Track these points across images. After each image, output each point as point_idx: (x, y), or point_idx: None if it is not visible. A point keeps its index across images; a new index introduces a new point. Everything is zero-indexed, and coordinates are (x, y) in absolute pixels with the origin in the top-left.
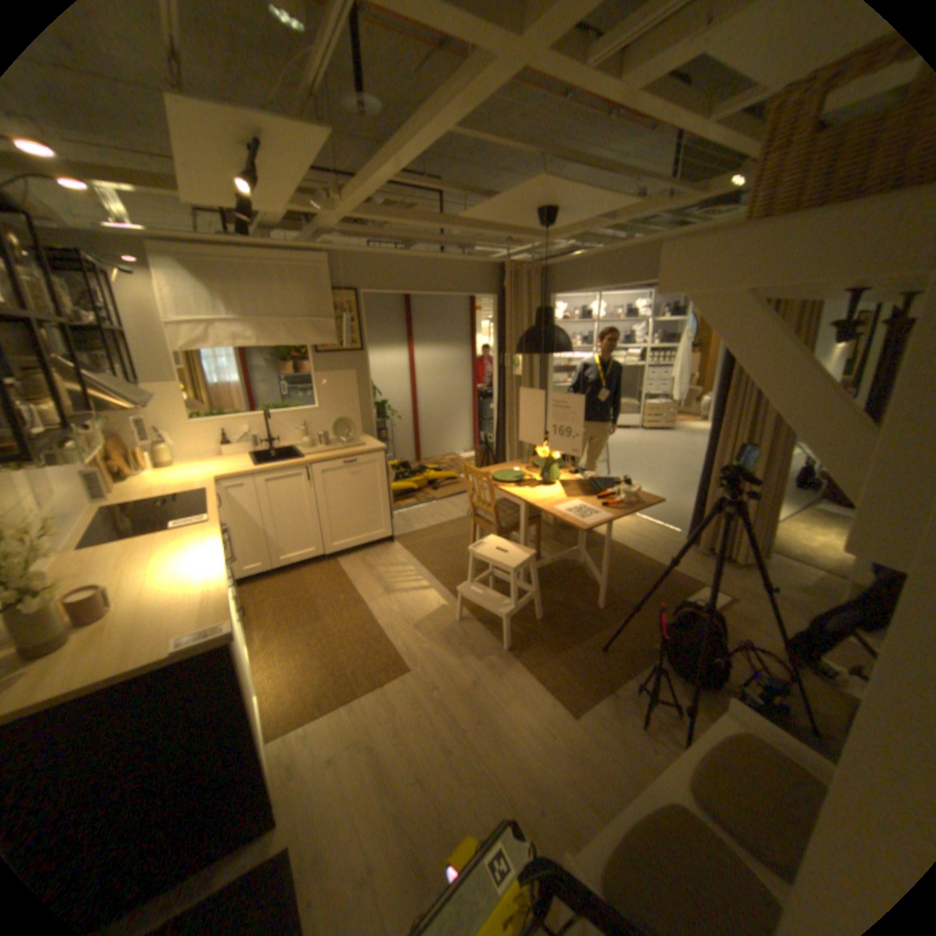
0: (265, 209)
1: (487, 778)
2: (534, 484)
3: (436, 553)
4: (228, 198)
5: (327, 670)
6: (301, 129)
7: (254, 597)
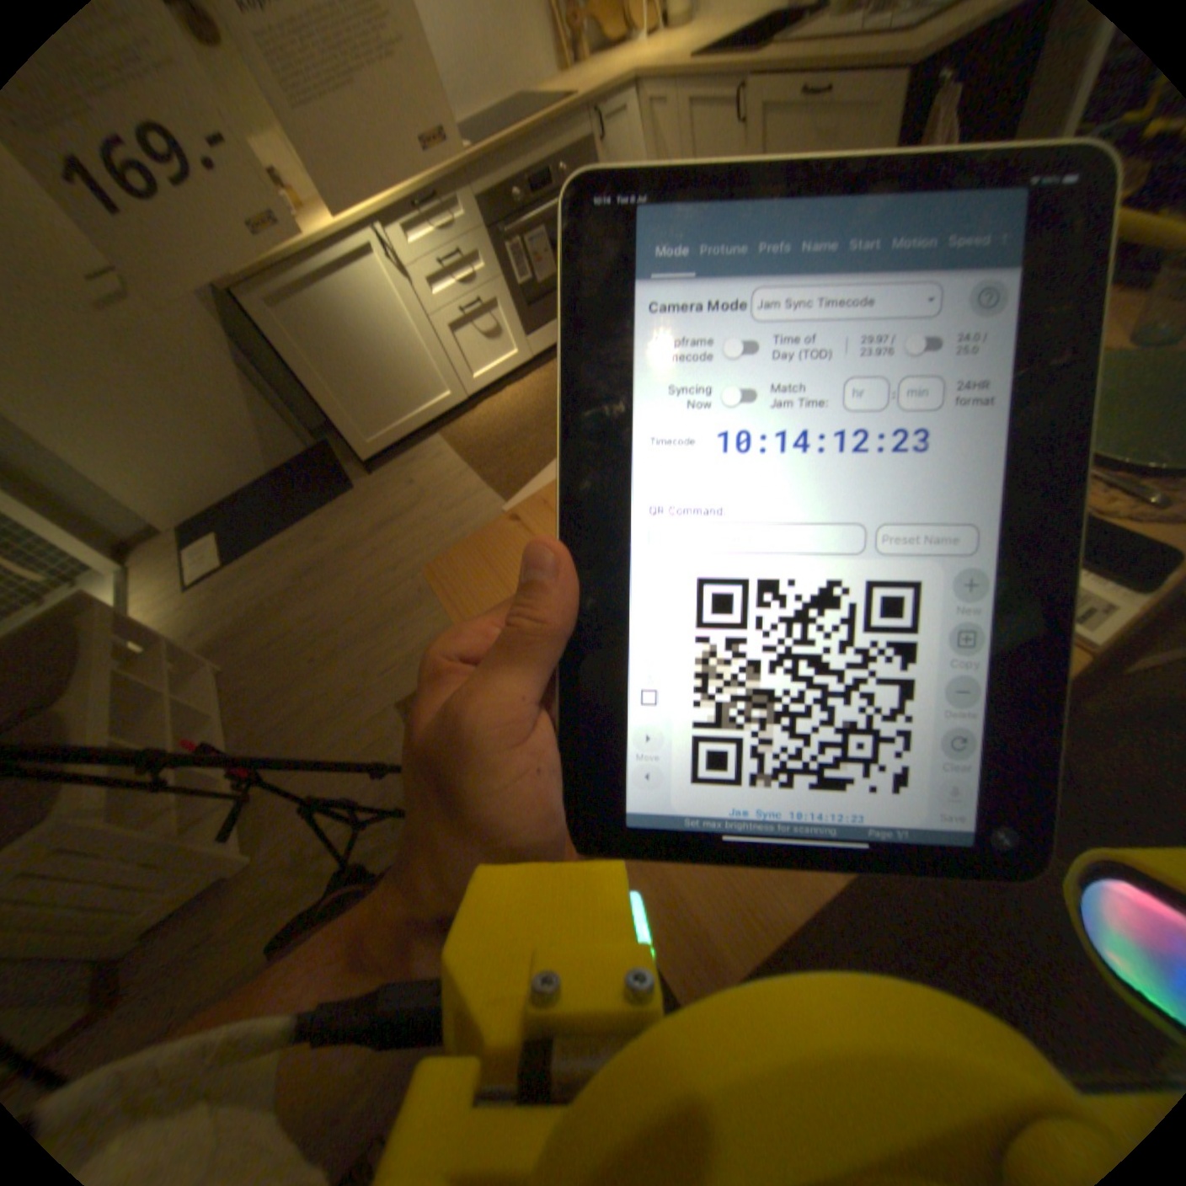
0: None
1: (357, 604)
2: None
3: None
4: None
5: (516, 430)
6: None
7: None
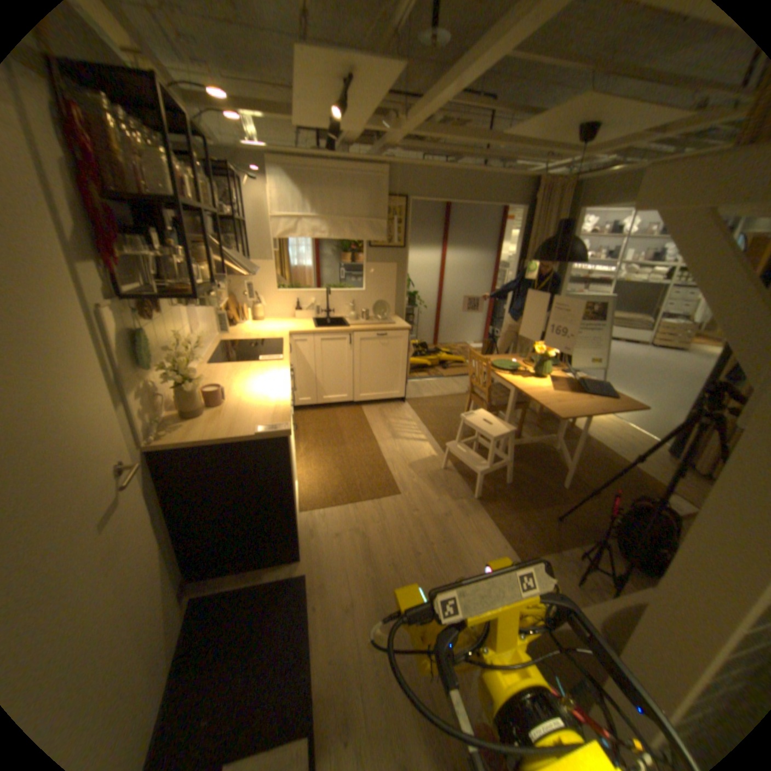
0: (348, 128)
1: (442, 578)
2: (527, 375)
3: (435, 417)
4: (323, 120)
5: (344, 478)
6: (384, 64)
7: (303, 420)
